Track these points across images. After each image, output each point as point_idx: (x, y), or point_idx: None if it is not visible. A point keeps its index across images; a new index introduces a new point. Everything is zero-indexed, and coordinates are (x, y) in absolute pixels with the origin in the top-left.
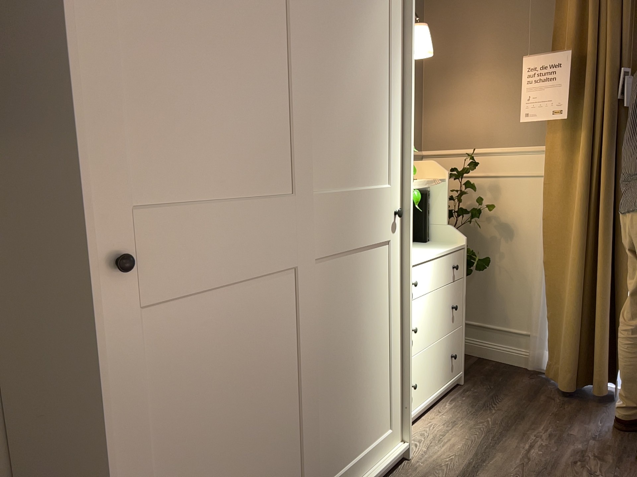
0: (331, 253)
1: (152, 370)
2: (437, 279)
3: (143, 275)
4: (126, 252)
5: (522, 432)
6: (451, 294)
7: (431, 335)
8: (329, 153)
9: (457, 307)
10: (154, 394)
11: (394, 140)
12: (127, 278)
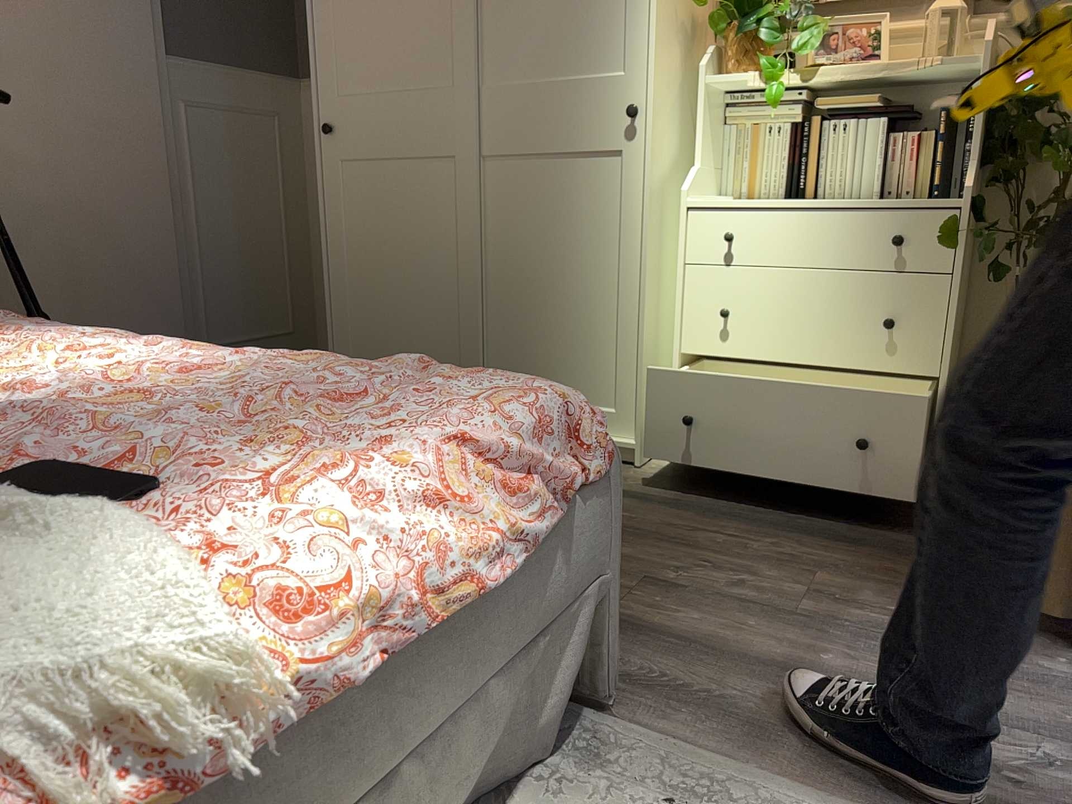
0: (513, 154)
1: (349, 205)
2: (817, 250)
3: (343, 142)
4: (334, 126)
5: (782, 538)
6: (879, 293)
7: (789, 345)
8: (513, 43)
9: (887, 323)
10: (350, 221)
11: (632, 9)
12: (335, 142)
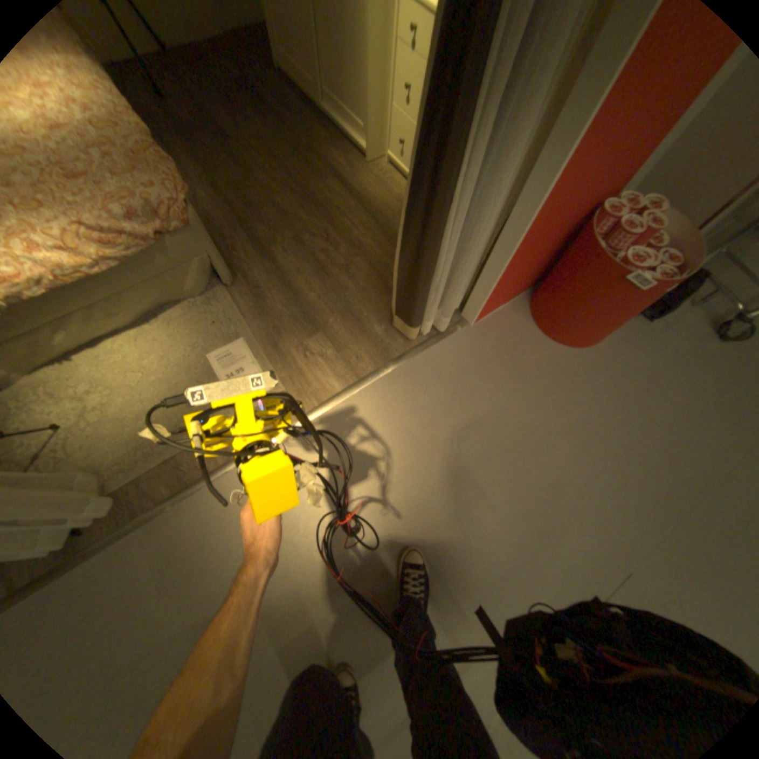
0: None
1: None
2: None
3: None
4: None
5: (372, 230)
6: None
7: None
8: None
9: None
10: None
11: None
12: None
